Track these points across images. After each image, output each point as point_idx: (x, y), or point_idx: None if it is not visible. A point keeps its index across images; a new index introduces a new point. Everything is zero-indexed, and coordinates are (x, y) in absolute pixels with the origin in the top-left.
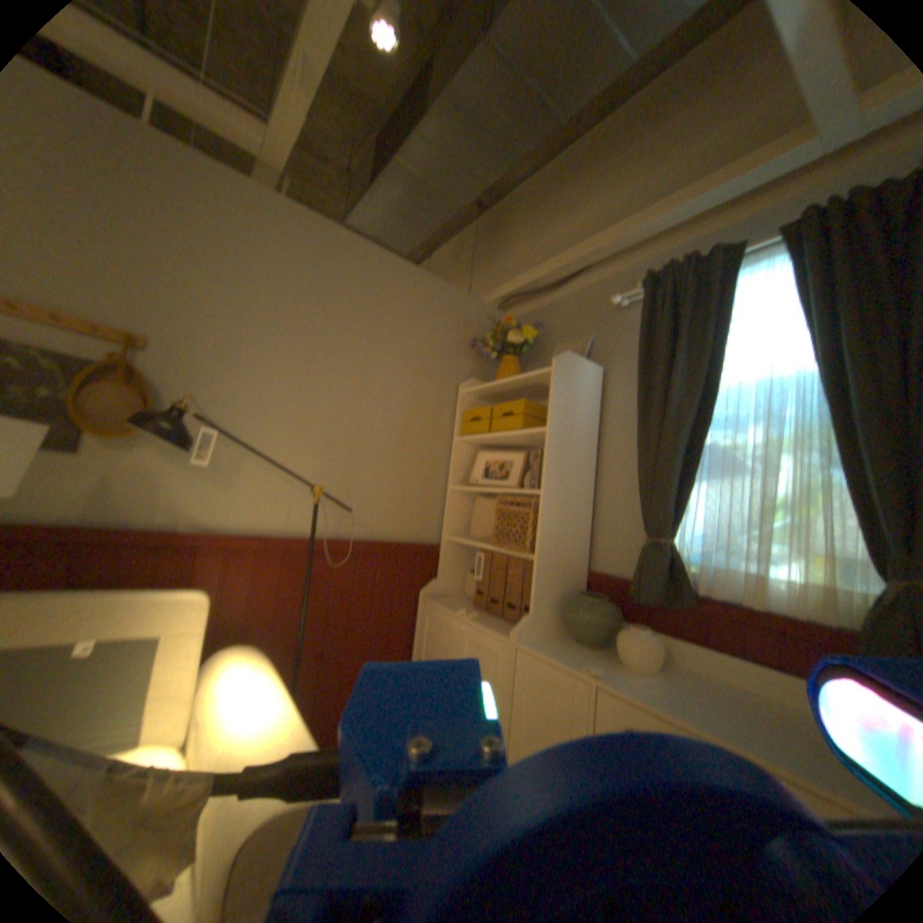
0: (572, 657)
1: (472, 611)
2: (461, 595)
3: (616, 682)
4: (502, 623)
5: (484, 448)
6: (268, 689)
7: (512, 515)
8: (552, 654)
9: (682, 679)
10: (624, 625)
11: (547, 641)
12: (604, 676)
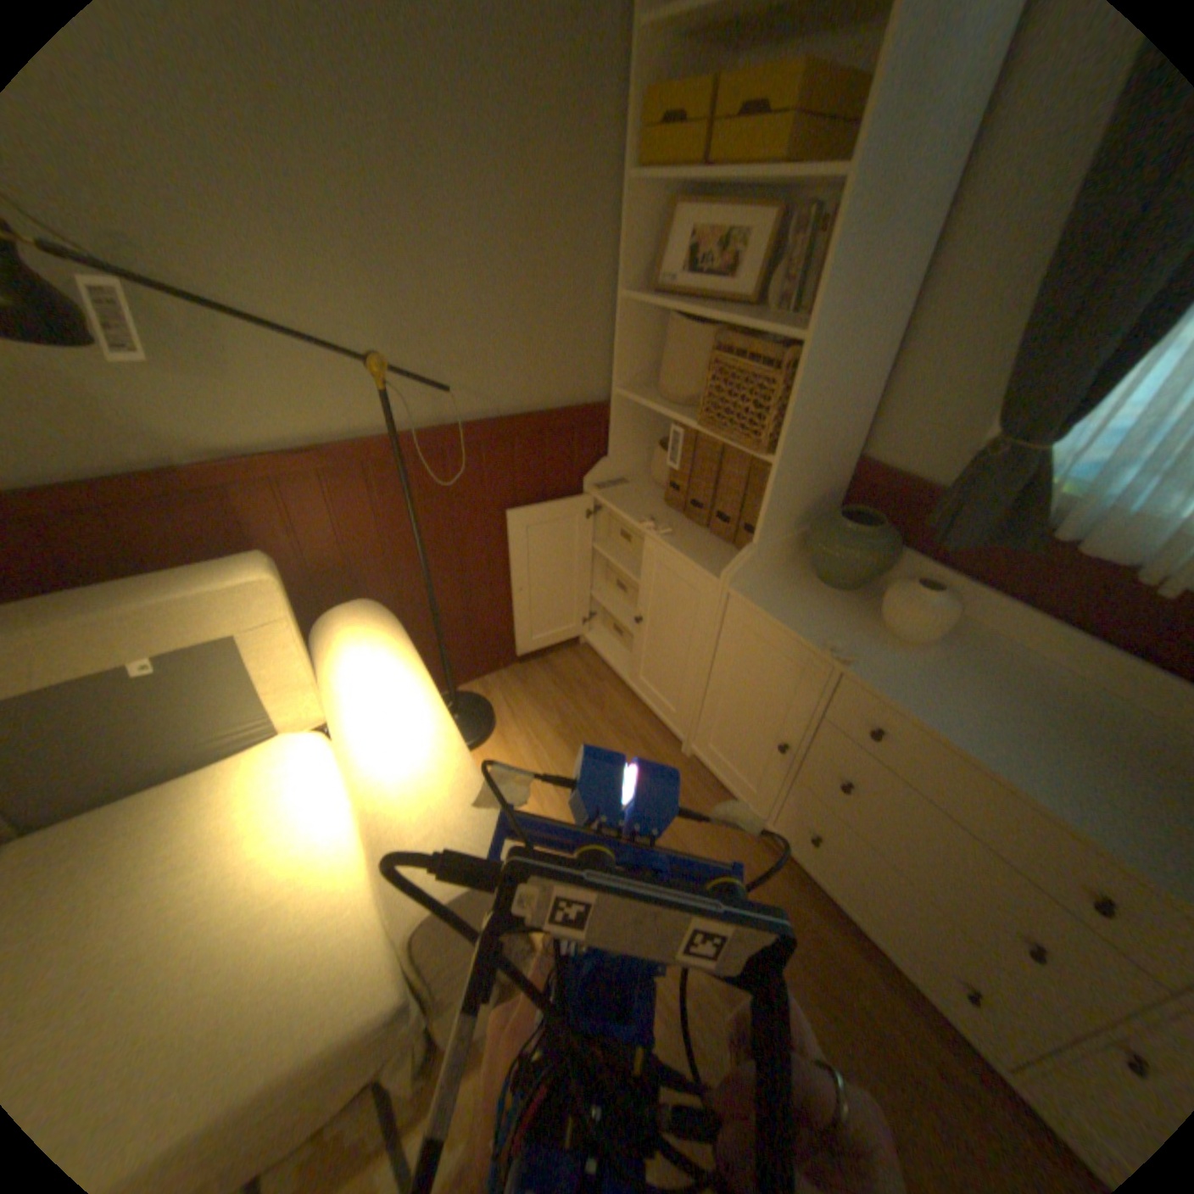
0: (810, 611)
1: (664, 511)
2: (646, 472)
3: (873, 665)
4: (708, 538)
5: (691, 186)
6: (398, 682)
7: (741, 363)
8: (781, 607)
9: (969, 648)
10: (900, 560)
11: (773, 576)
12: (856, 654)
